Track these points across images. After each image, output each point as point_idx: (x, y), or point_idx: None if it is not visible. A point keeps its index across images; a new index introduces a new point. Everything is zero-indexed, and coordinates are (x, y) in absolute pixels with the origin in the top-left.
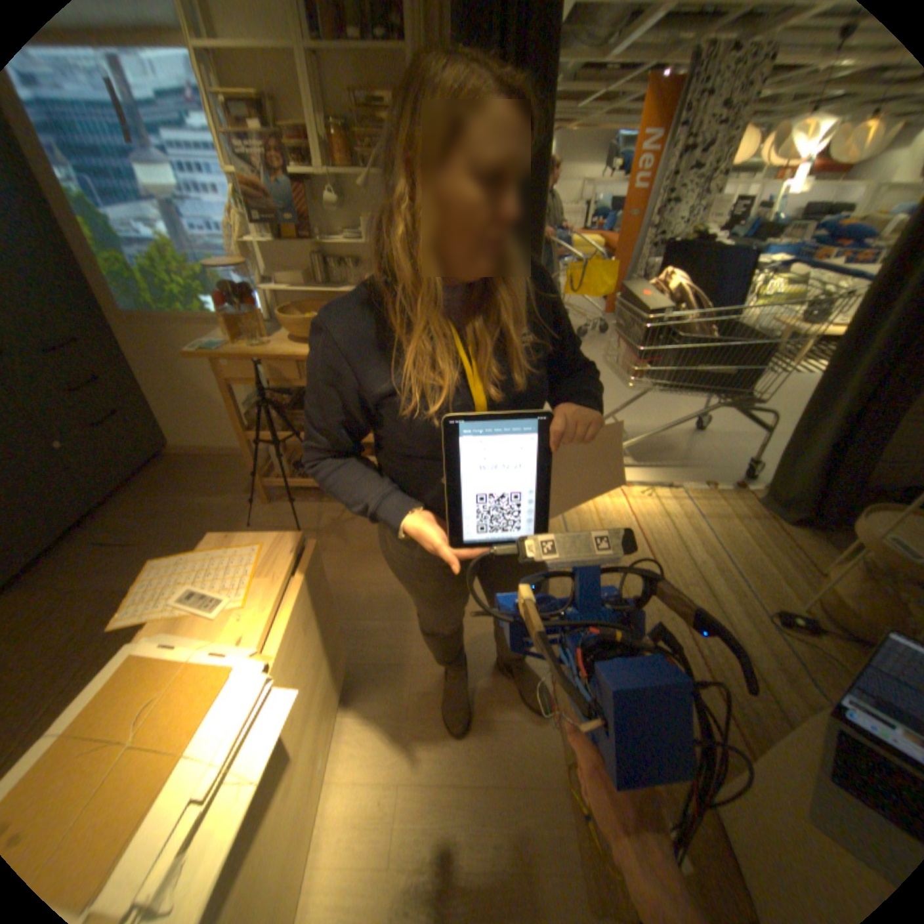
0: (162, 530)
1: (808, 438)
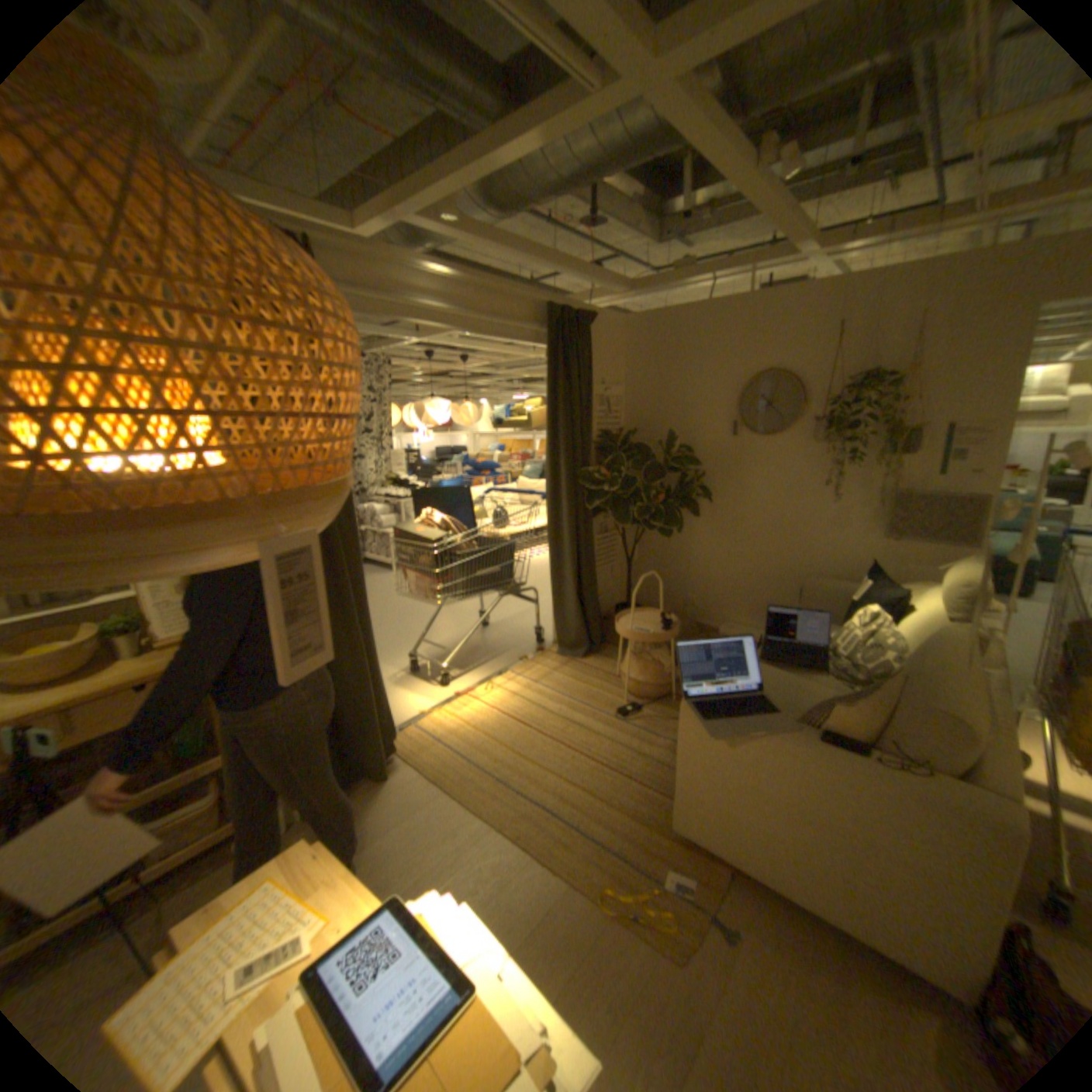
0: None
1: (559, 597)
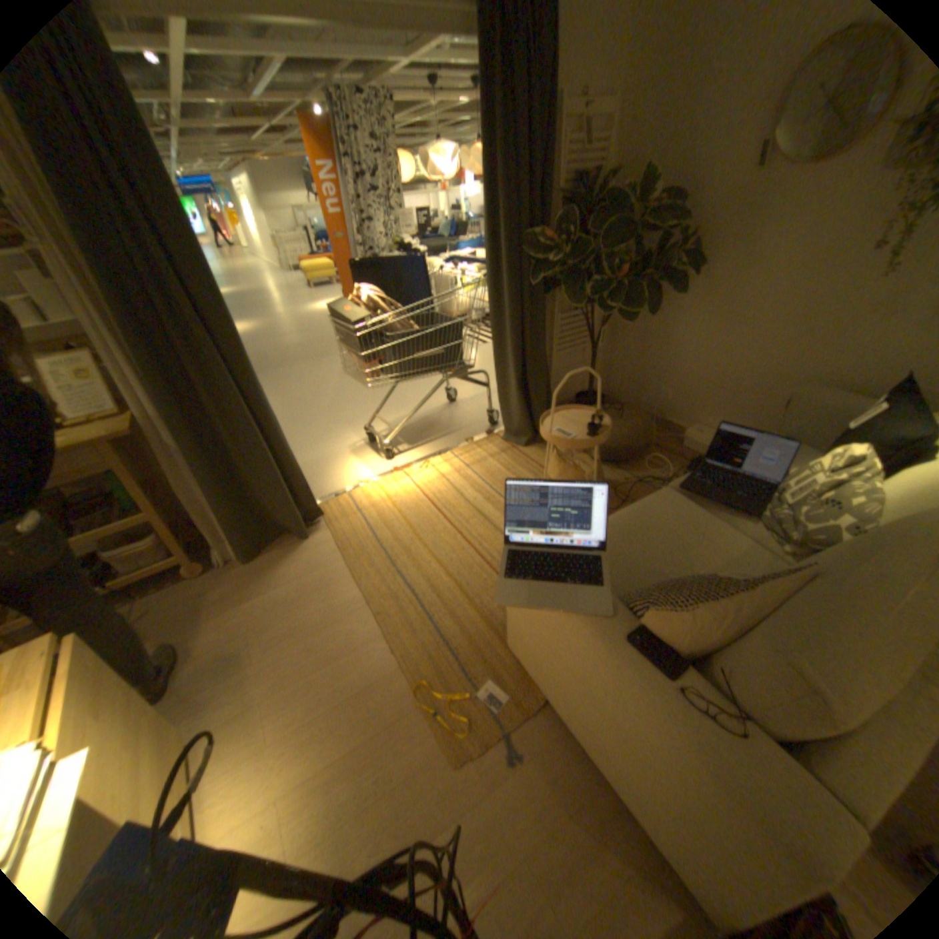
0: None
1: (505, 384)
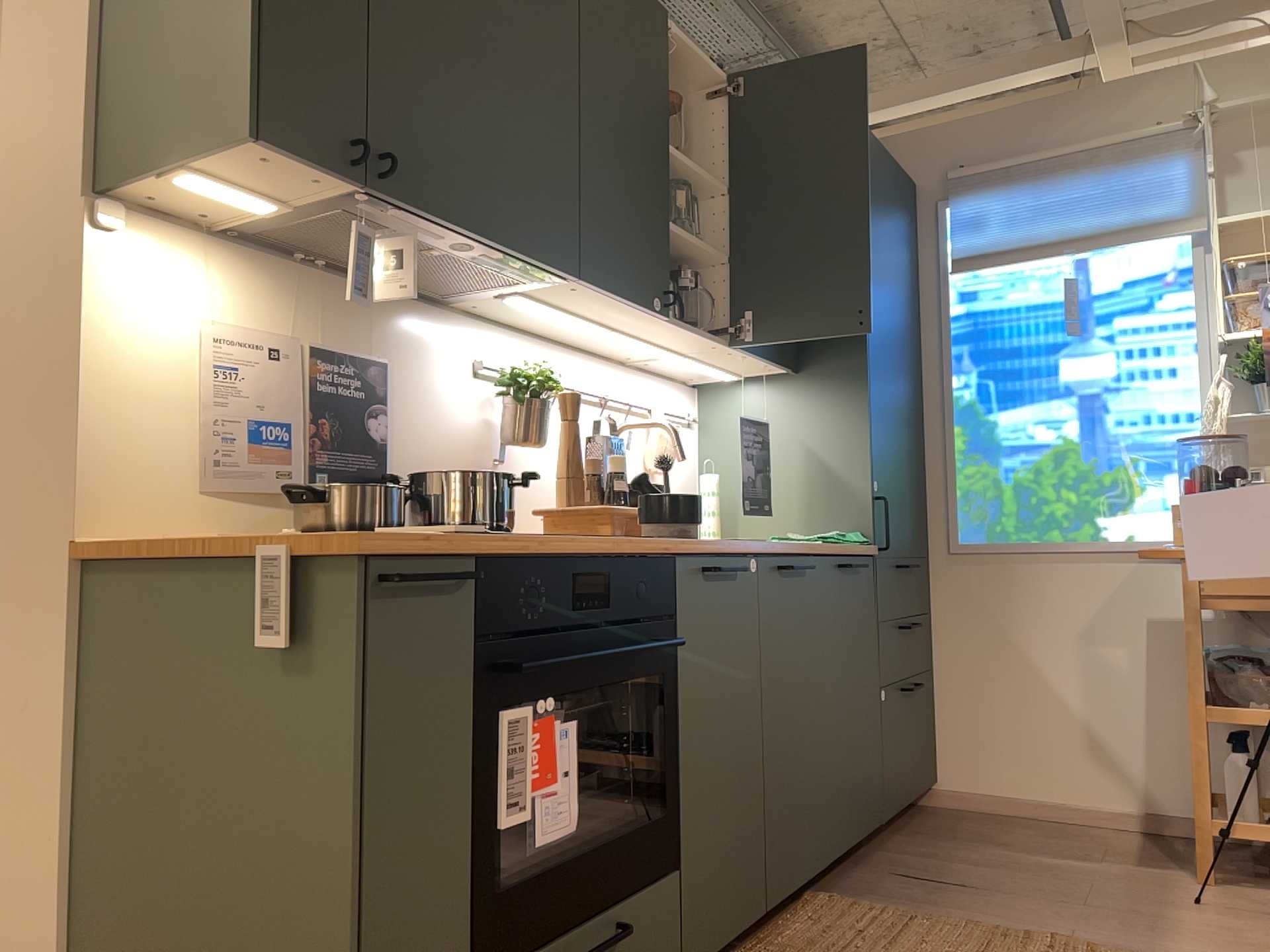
0: (1015, 879)
1: None
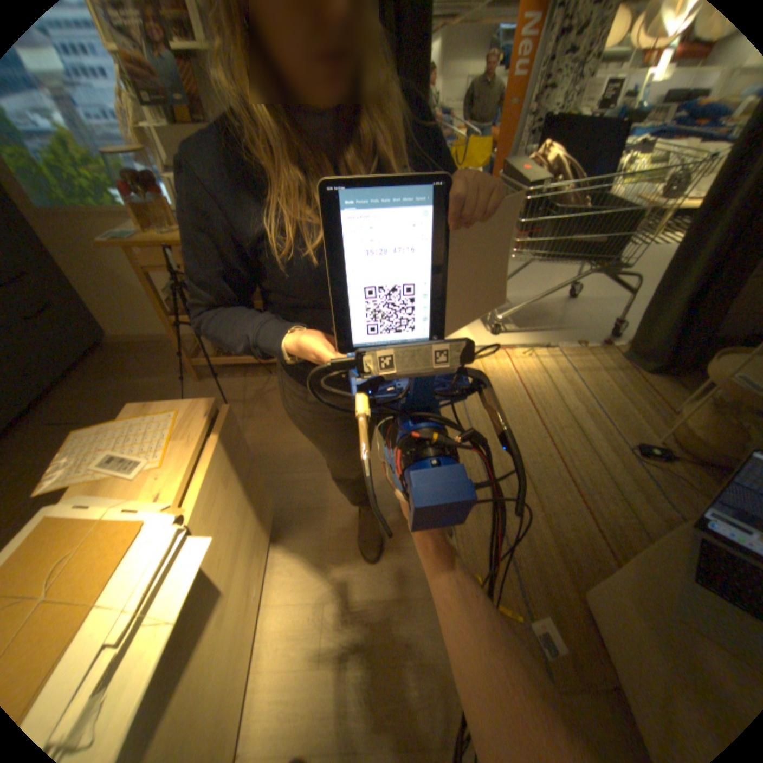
0: (107, 409)
1: (667, 296)
